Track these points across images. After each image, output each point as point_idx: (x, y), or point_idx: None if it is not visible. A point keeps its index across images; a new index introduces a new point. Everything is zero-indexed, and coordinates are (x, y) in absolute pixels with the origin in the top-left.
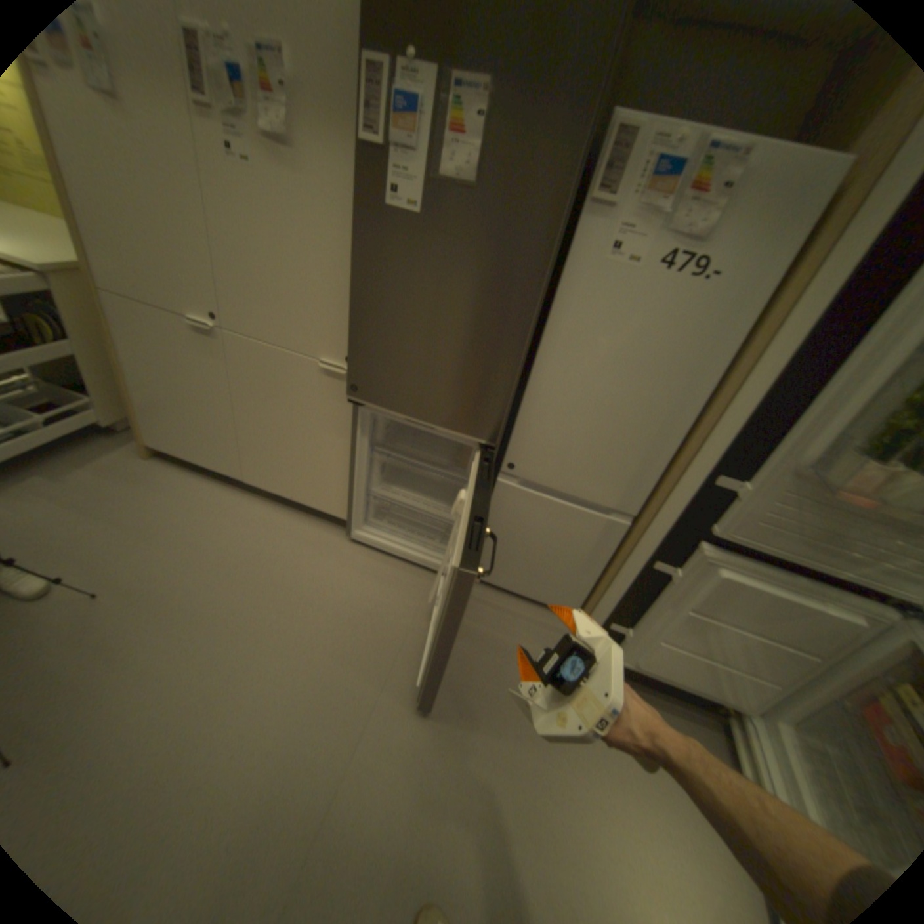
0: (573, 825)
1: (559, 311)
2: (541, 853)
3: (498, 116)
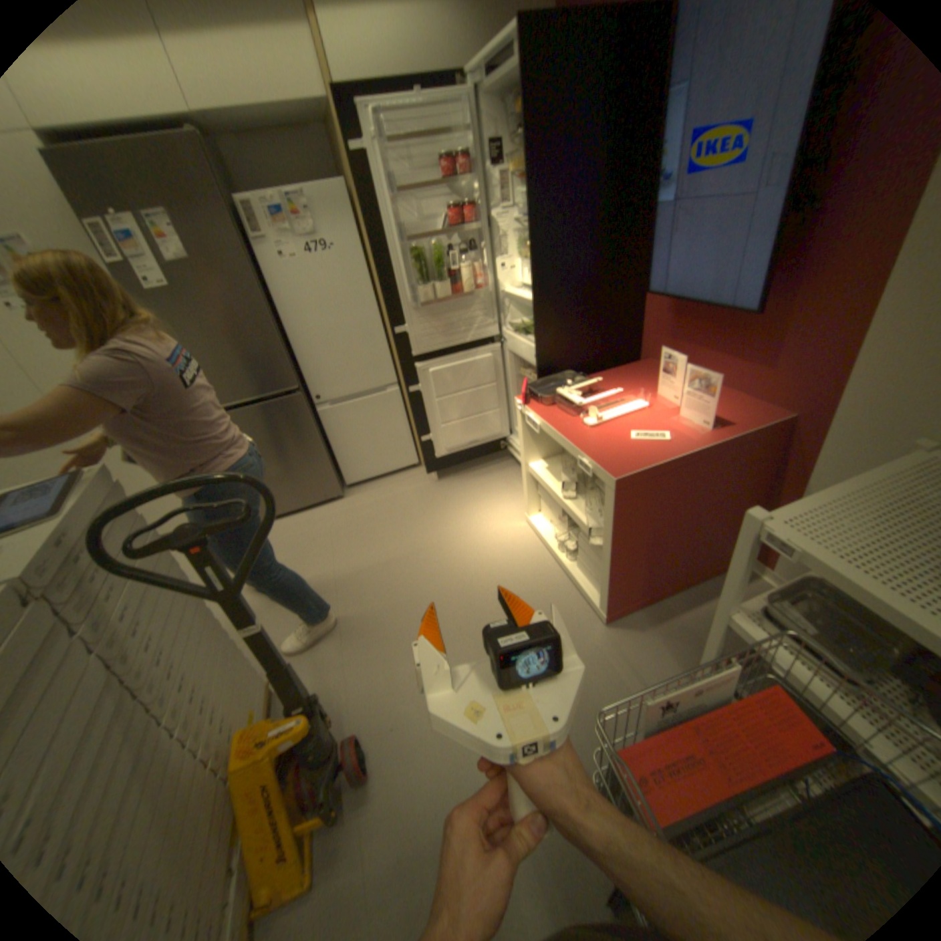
0: (455, 527)
1: (277, 300)
2: (445, 543)
3: (178, 224)
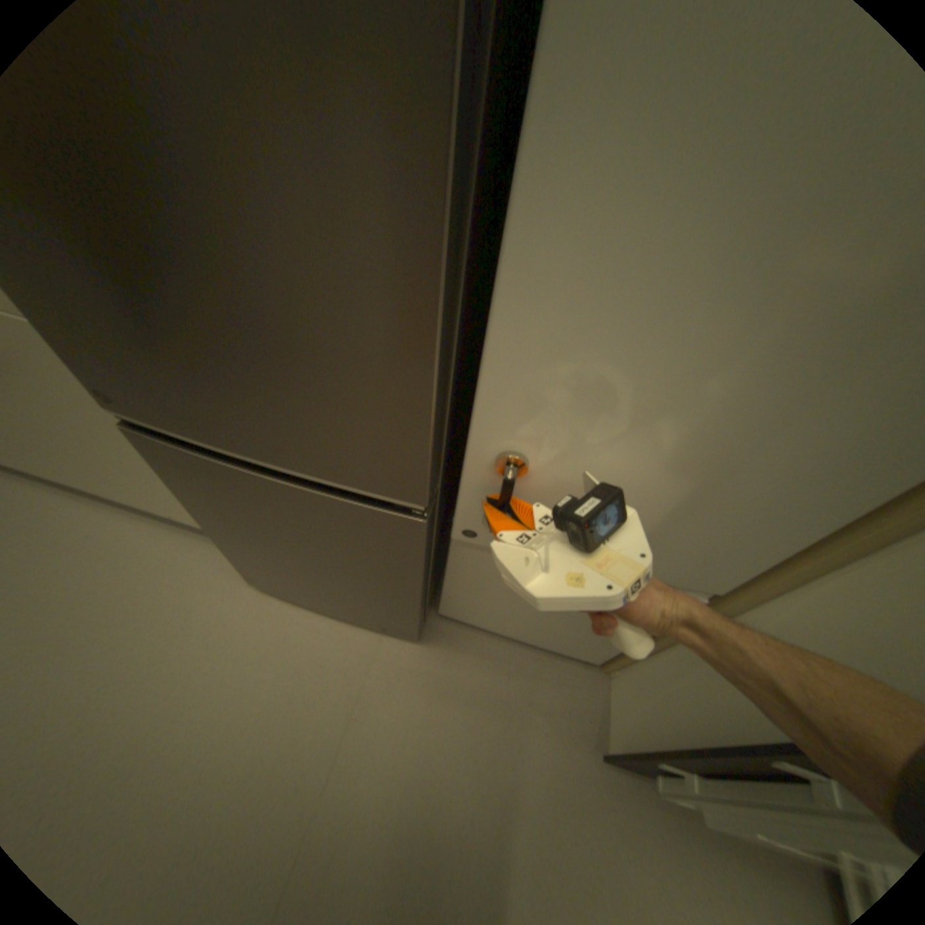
0: None
1: (553, 128)
2: None
3: None
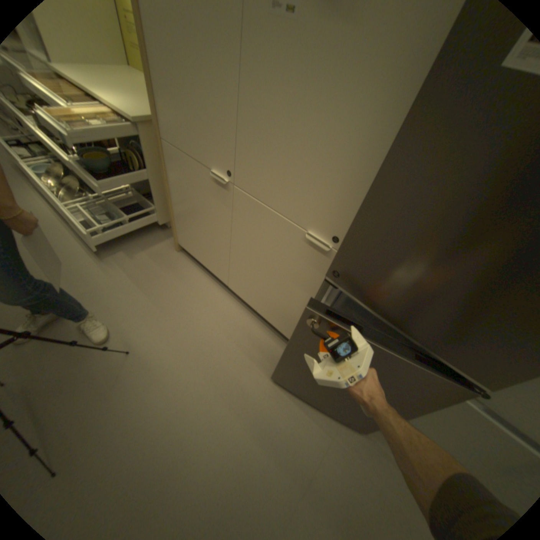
0: None
1: None
2: None
3: None
